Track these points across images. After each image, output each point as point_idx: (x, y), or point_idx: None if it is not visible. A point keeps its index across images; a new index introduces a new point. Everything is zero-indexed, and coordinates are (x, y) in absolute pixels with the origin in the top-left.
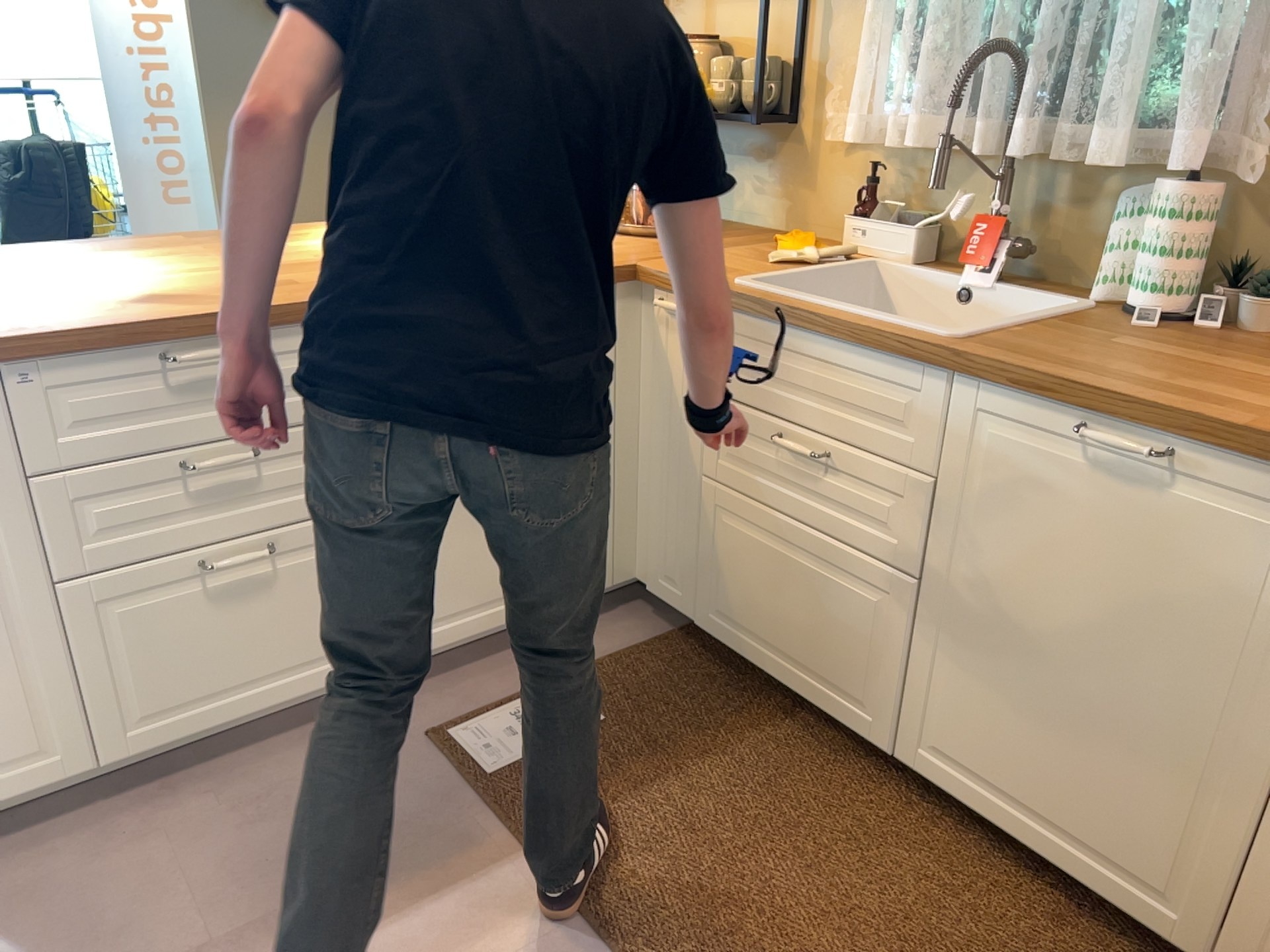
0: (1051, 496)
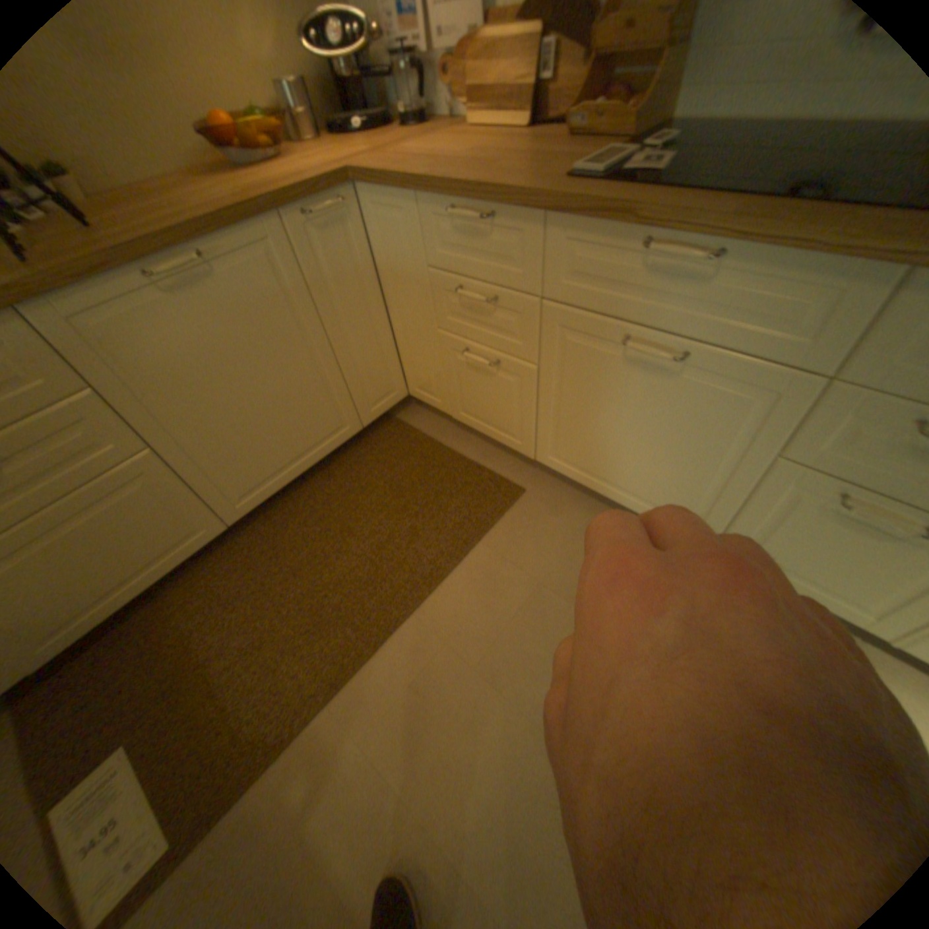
0: (166, 327)
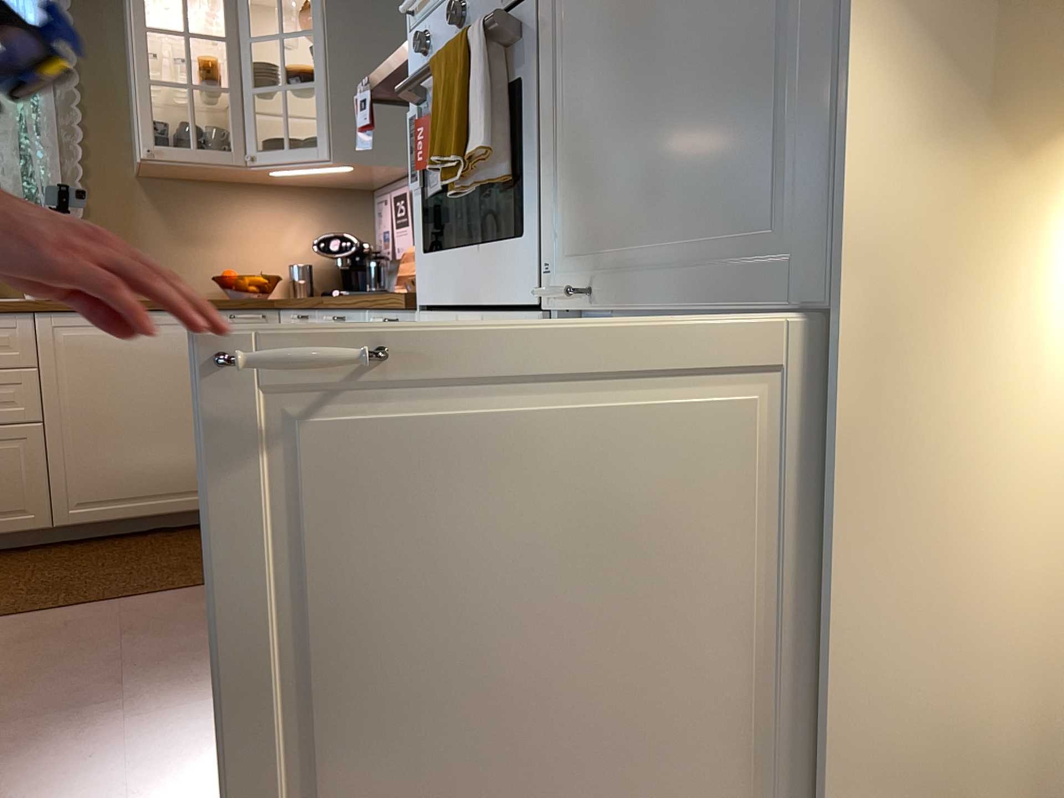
0: (103, 352)
